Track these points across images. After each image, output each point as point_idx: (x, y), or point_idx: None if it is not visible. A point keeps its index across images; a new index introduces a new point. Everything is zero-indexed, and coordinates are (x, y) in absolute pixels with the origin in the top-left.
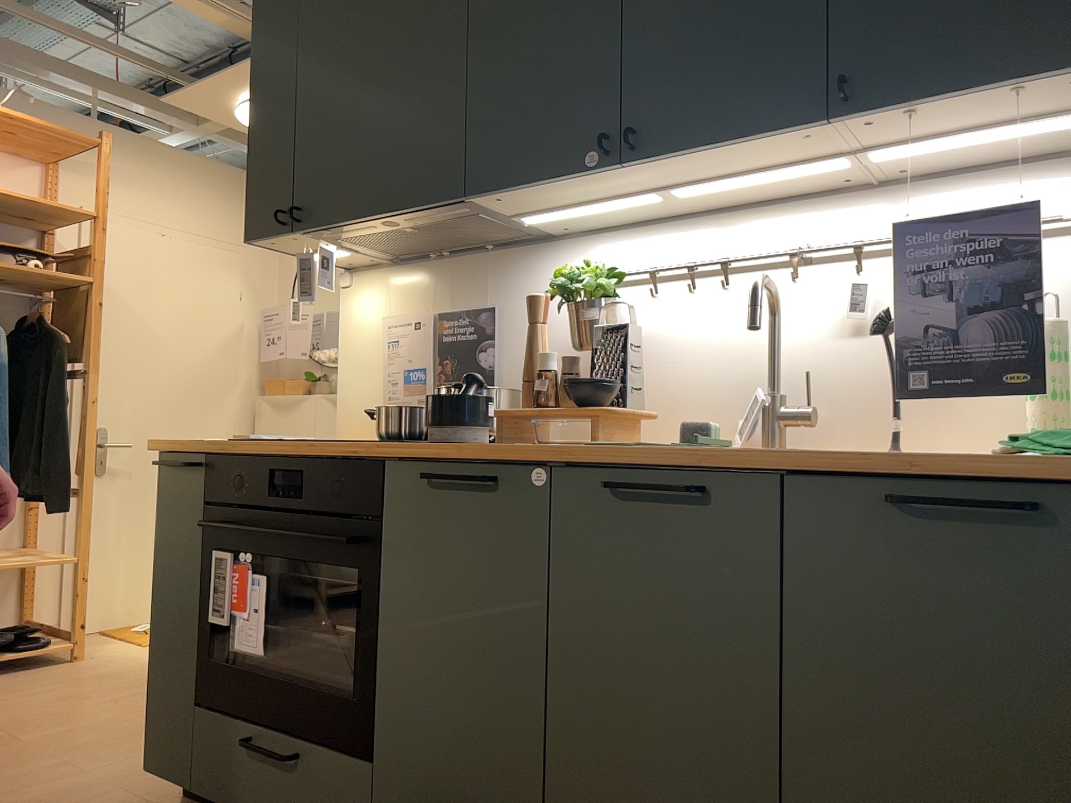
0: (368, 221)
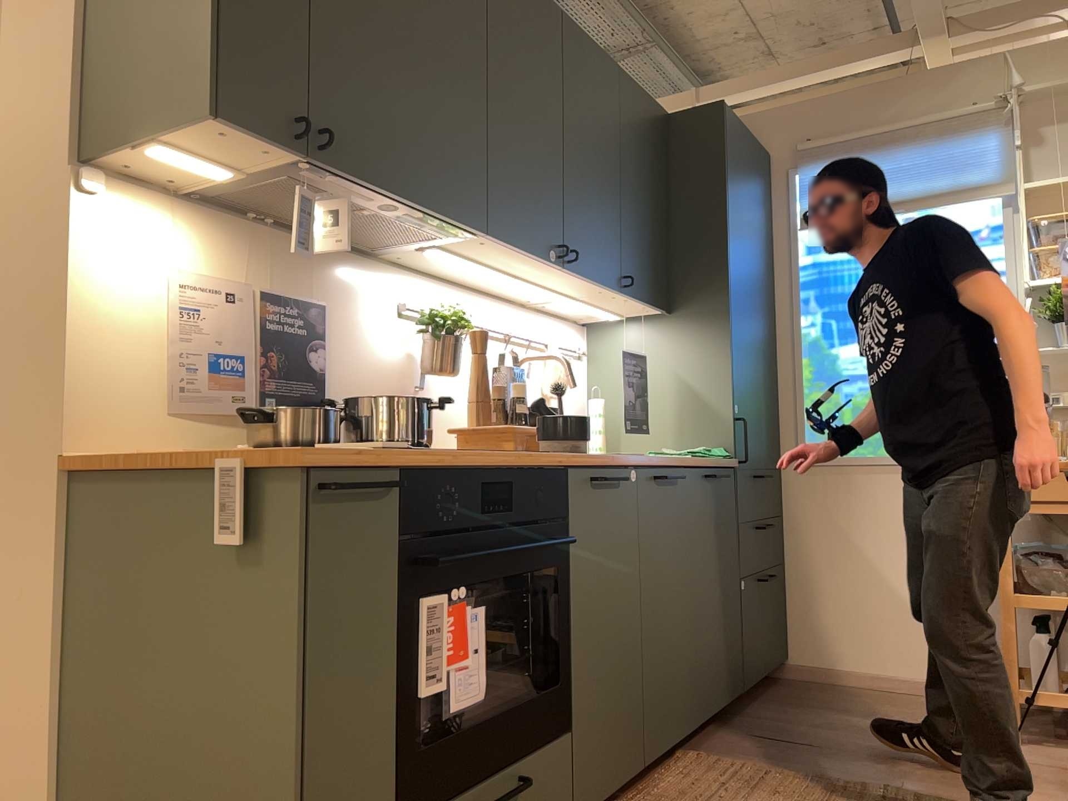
0: (391, 198)
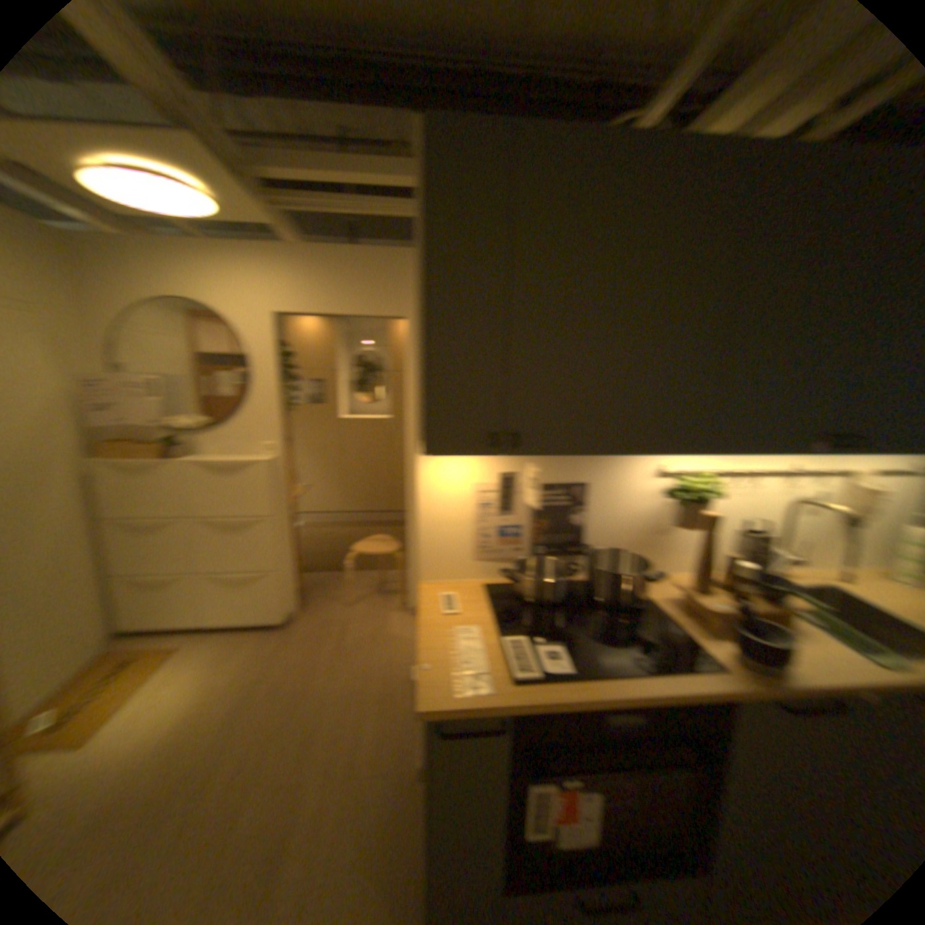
0: (594, 454)
